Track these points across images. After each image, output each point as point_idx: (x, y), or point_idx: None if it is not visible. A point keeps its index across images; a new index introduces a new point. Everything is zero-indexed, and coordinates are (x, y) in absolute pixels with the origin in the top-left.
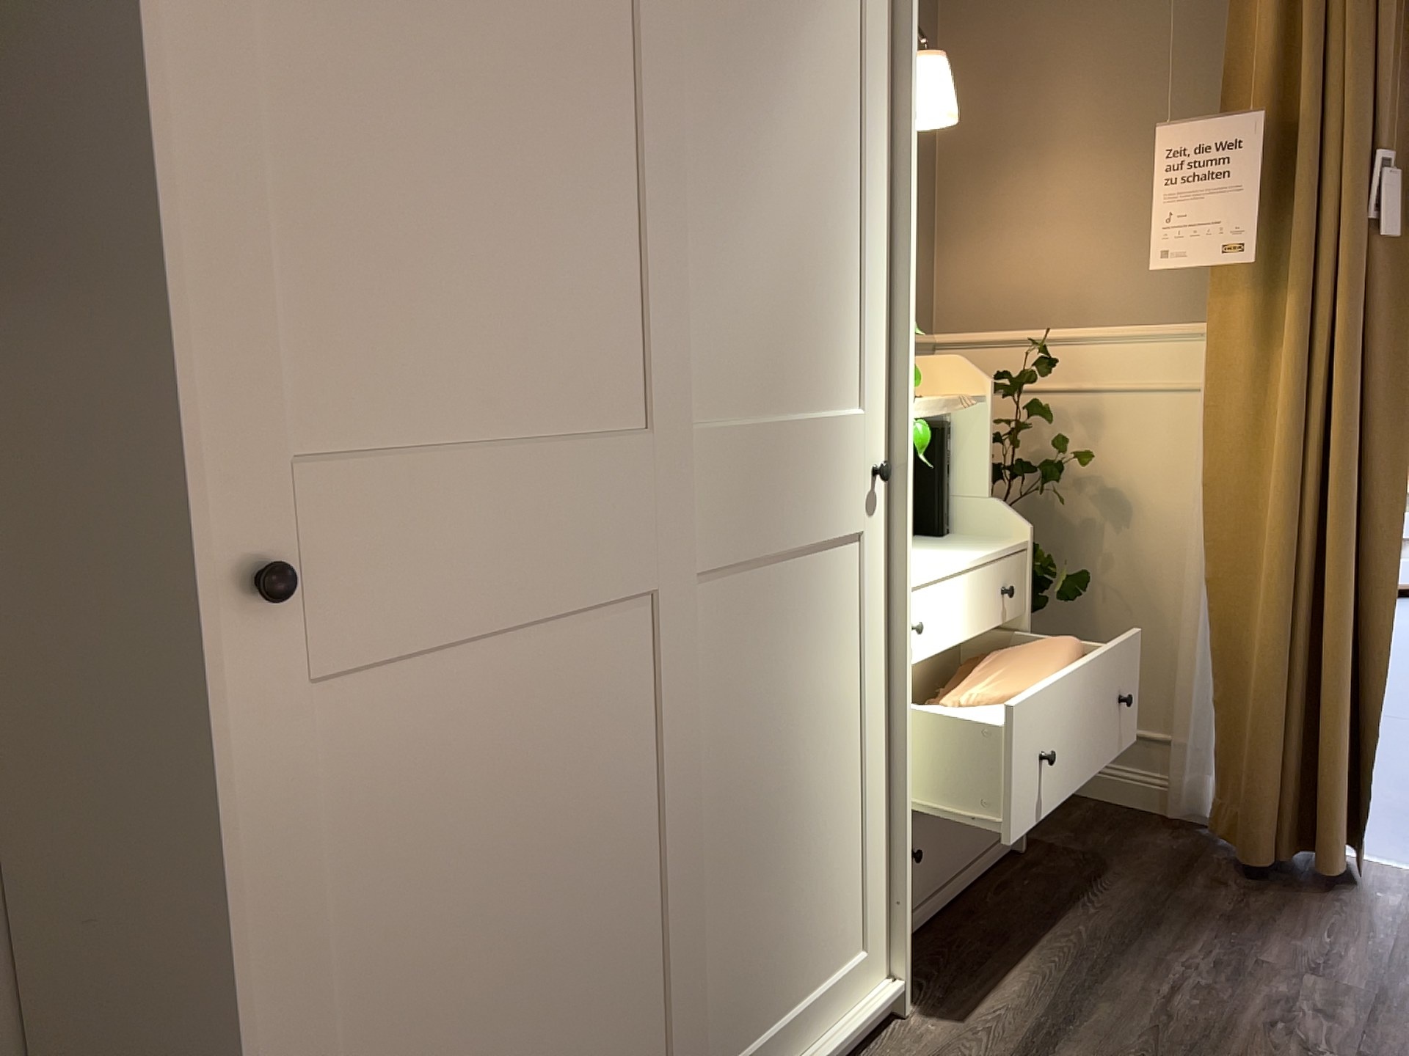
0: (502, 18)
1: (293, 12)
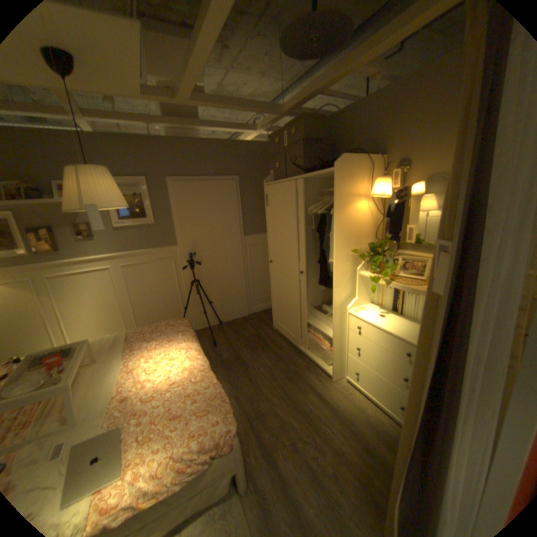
0: (282, 221)
1: (272, 225)
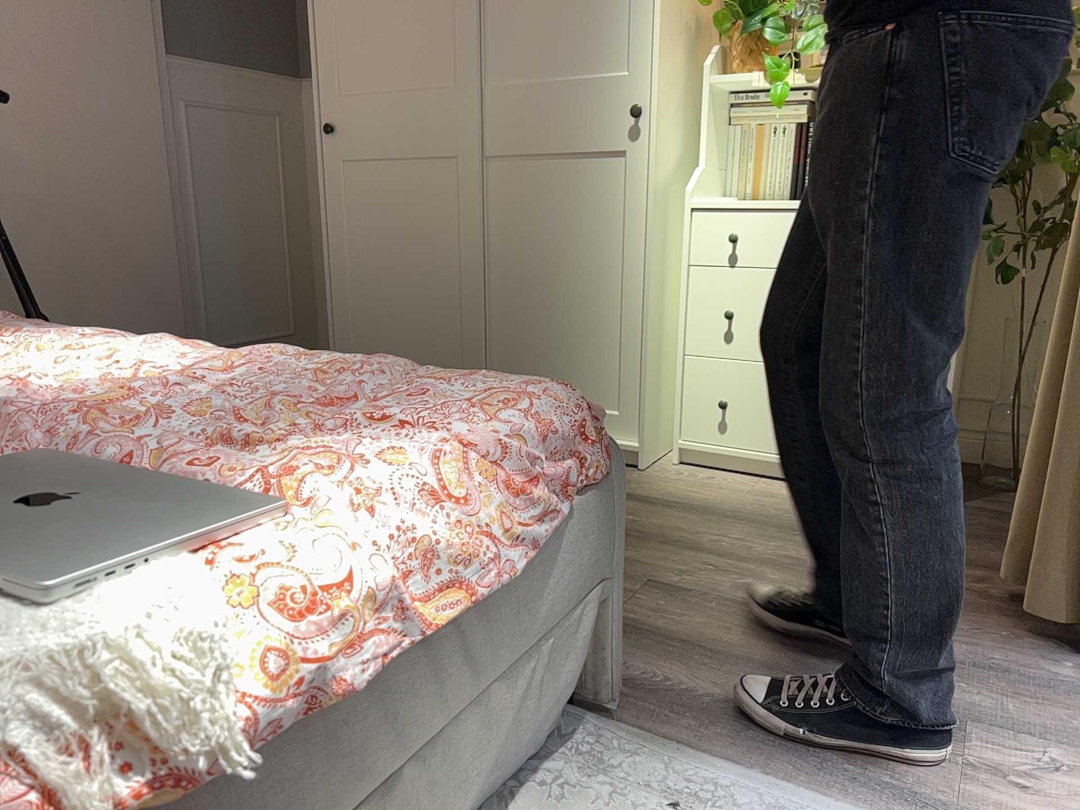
0: None
1: None
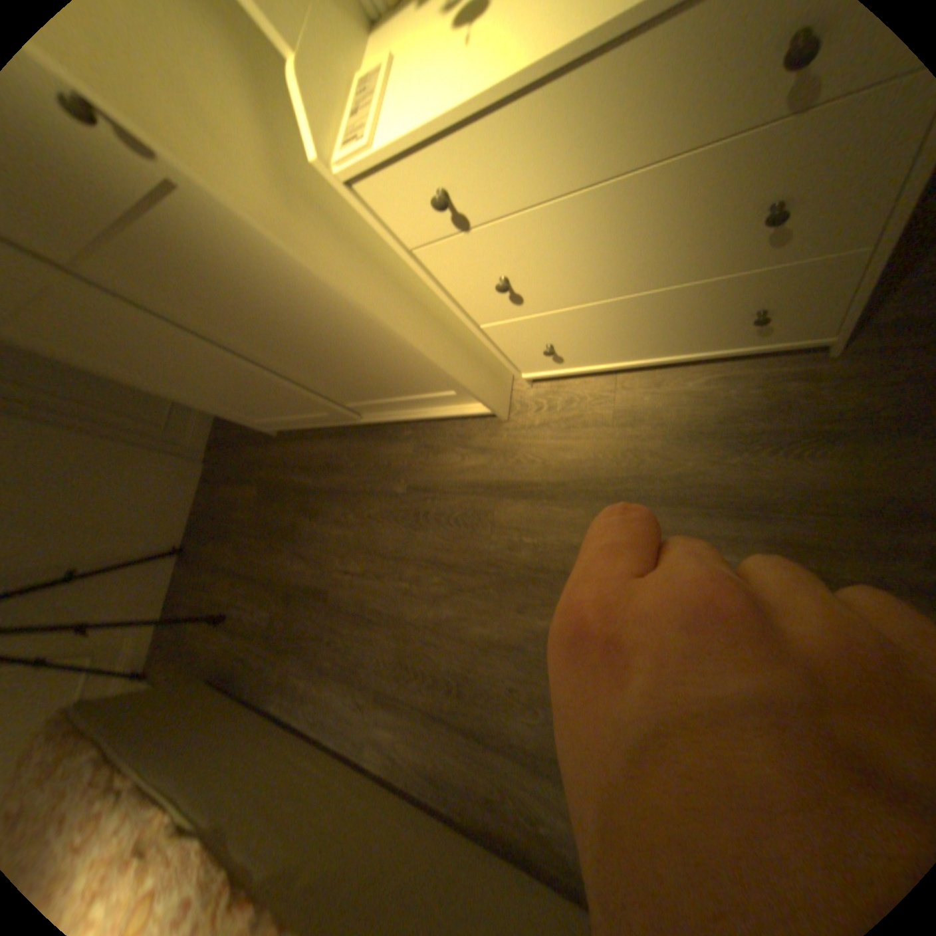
0: None
1: None
